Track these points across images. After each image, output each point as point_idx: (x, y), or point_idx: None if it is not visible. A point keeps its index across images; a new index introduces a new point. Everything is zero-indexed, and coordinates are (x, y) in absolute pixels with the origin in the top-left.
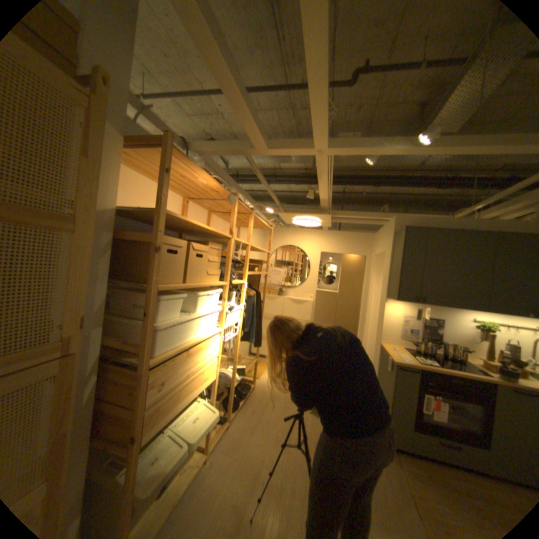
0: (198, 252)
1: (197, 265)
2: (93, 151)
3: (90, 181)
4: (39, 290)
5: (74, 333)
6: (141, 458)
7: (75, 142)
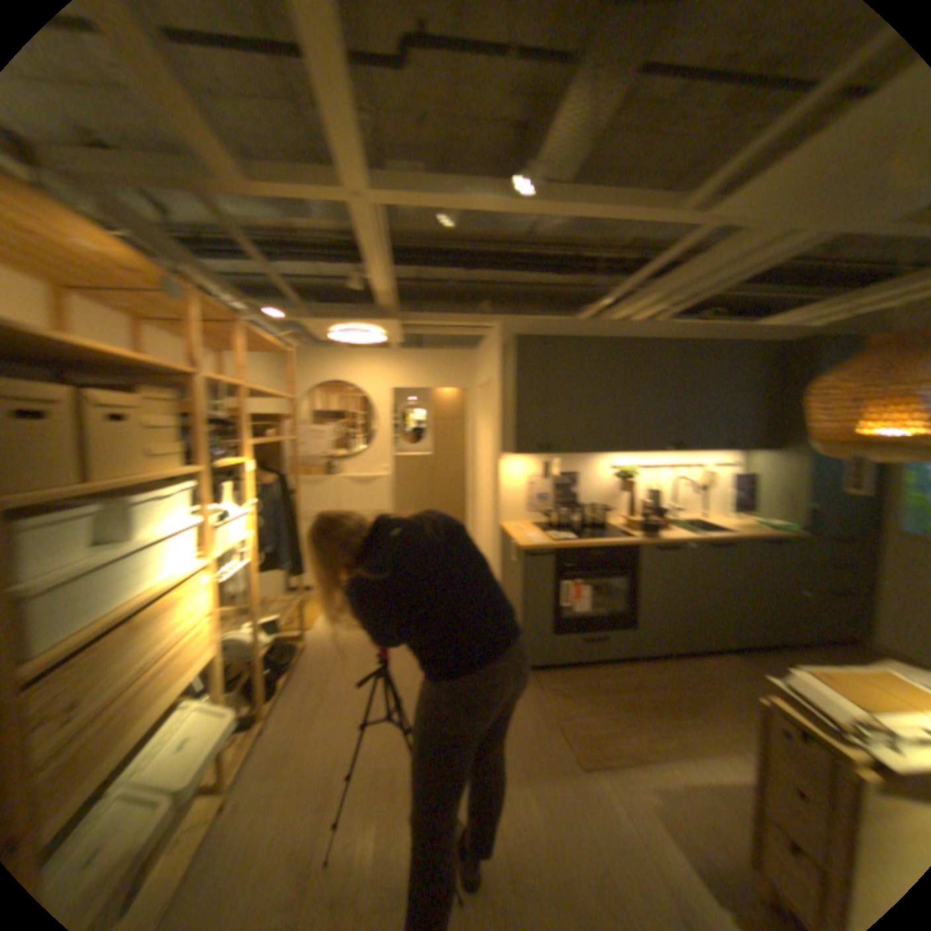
0: (105, 411)
1: (109, 441)
2: None
3: None
4: None
5: None
6: None
7: None
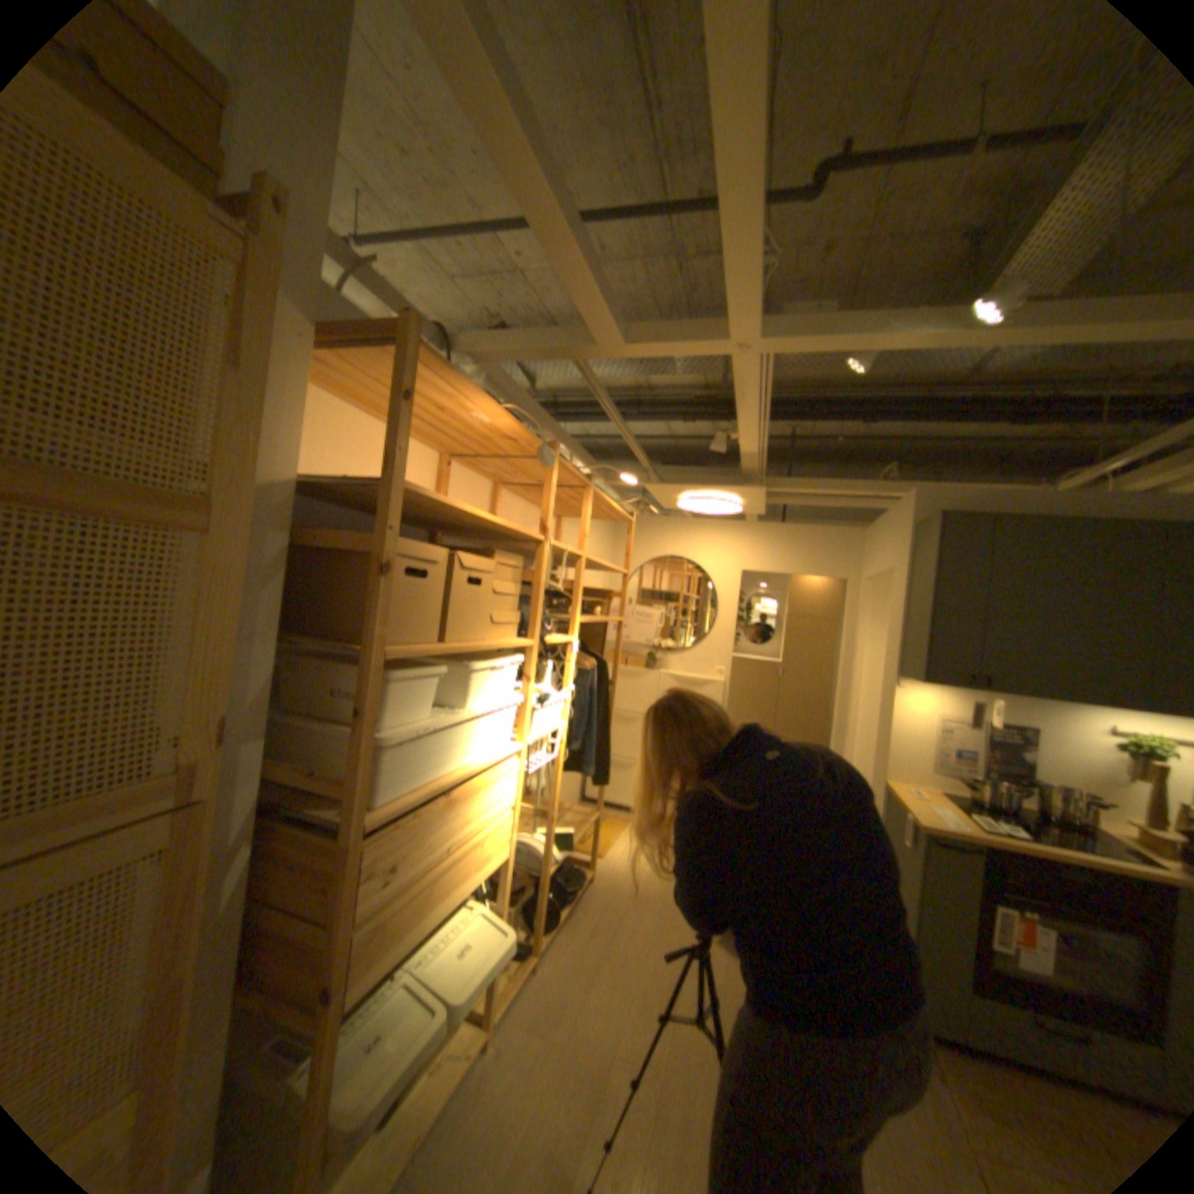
0: (472, 573)
1: (470, 603)
2: (251, 355)
3: (243, 421)
4: (131, 659)
5: (203, 755)
6: (345, 1036)
7: (213, 336)
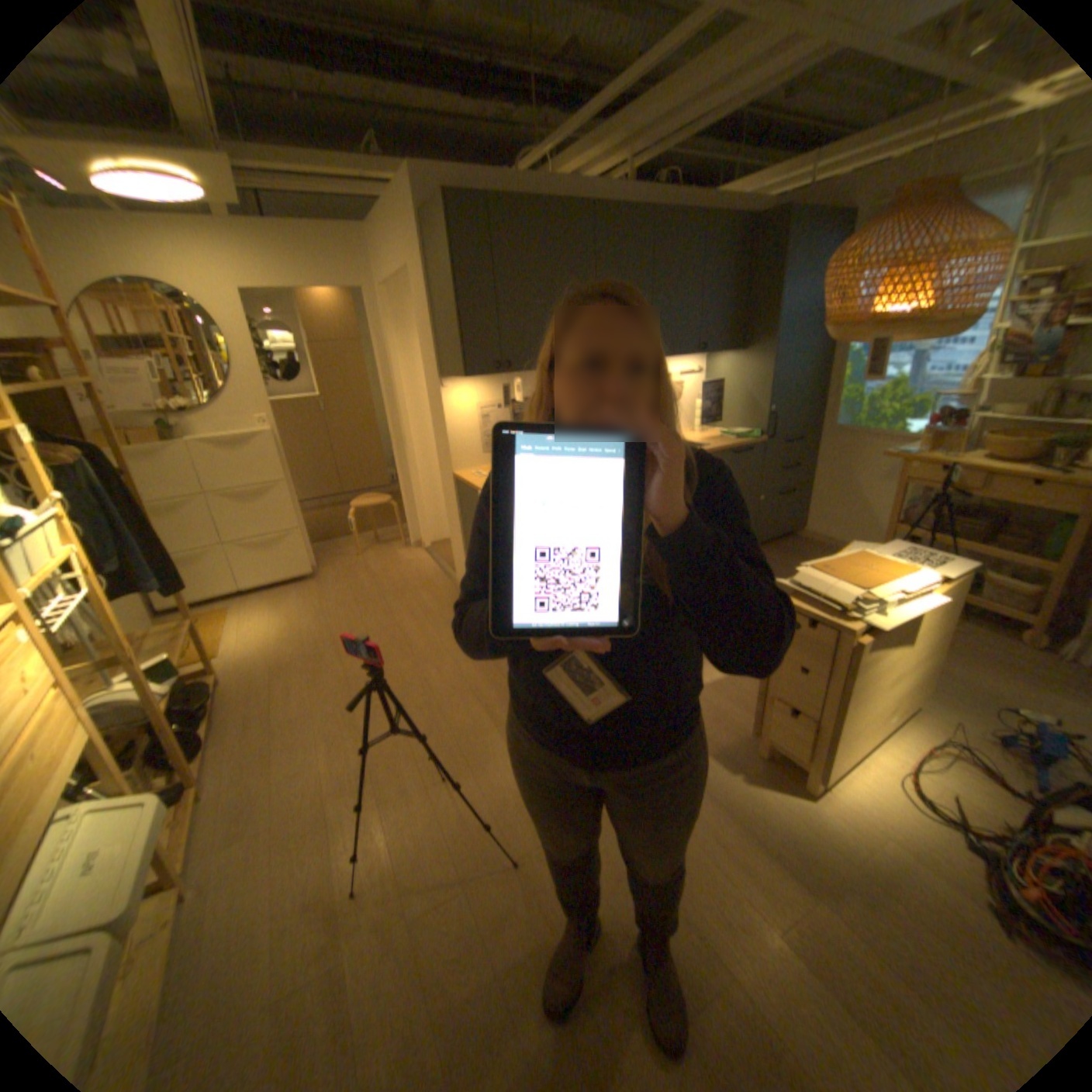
0: None
1: None
2: None
3: None
4: None
5: None
6: None
7: None
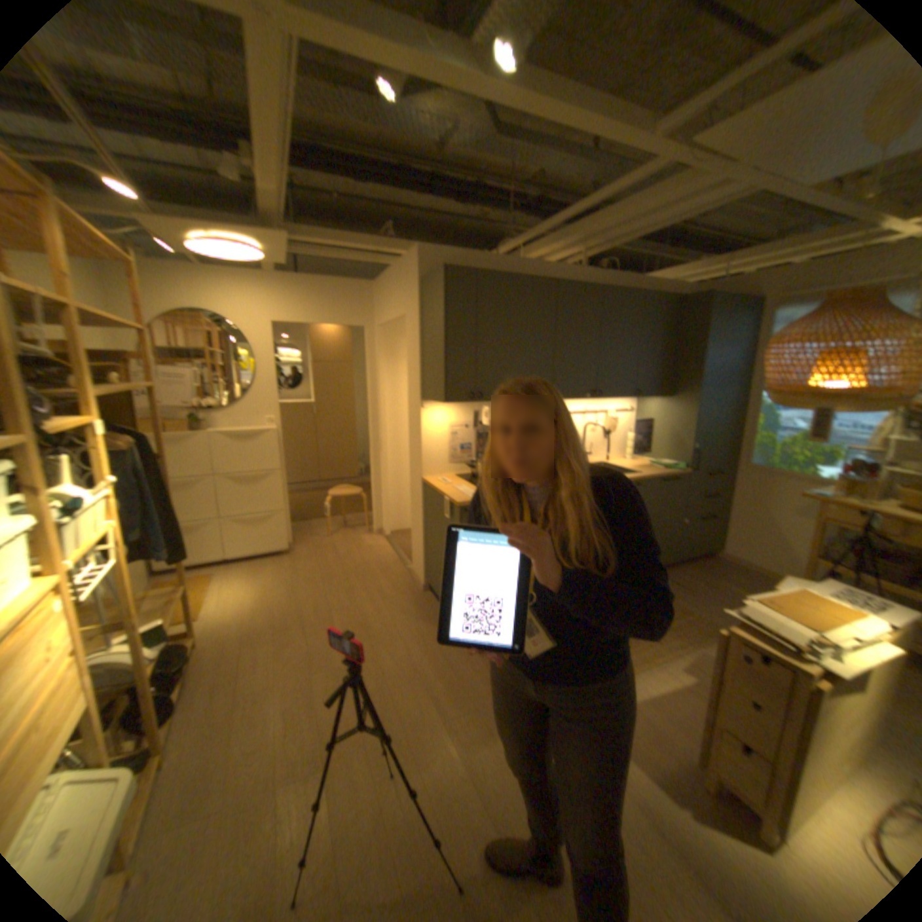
0: None
1: None
2: None
3: None
4: None
5: None
6: None
7: None
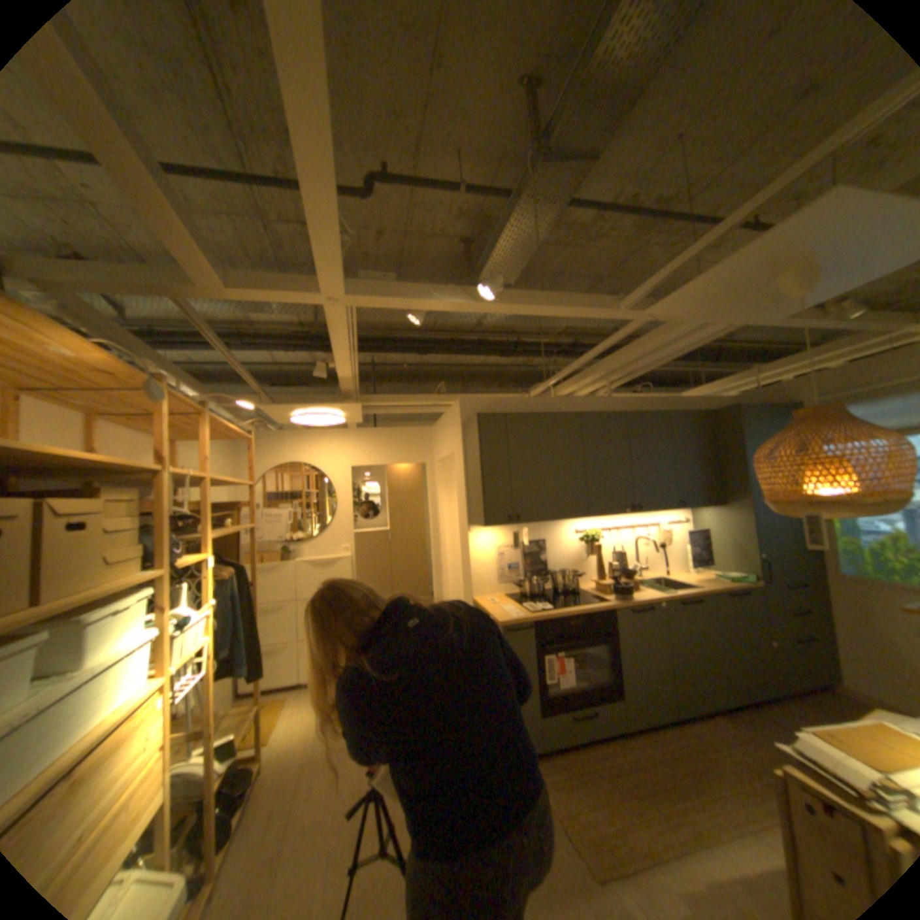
0: (74, 518)
1: (75, 551)
2: None
3: None
4: None
5: None
6: None
7: None
